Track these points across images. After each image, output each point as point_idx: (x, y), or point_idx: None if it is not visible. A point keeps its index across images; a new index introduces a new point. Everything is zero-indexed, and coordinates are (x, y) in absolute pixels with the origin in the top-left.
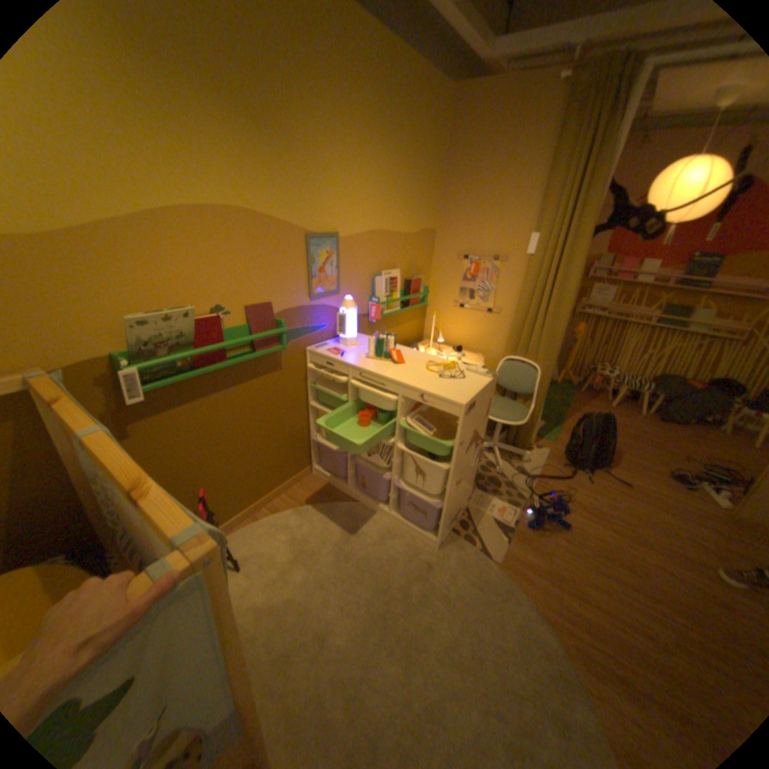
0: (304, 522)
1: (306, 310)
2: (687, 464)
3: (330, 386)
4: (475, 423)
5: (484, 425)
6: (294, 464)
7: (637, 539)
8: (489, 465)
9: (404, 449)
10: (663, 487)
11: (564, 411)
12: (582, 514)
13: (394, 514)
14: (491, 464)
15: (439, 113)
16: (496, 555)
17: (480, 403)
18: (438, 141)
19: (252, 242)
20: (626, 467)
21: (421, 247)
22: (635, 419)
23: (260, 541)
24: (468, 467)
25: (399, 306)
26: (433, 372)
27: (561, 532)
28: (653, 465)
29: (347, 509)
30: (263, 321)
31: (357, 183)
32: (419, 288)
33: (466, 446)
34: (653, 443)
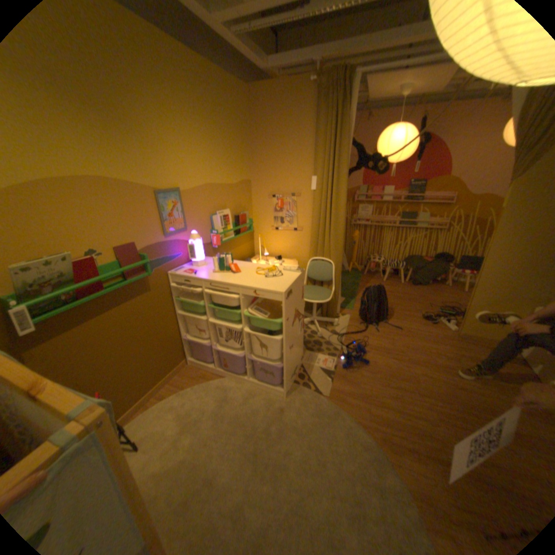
0: (185, 402)
1: (164, 245)
2: (430, 308)
3: (190, 298)
4: (294, 304)
5: (302, 305)
6: (172, 361)
7: (409, 361)
8: (312, 333)
9: (250, 332)
10: (419, 325)
11: (356, 289)
12: (375, 353)
13: (251, 380)
14: (314, 332)
15: (239, 104)
16: (325, 392)
17: (296, 291)
18: (242, 122)
19: (112, 201)
20: (397, 317)
21: (243, 193)
22: (398, 287)
23: (152, 424)
24: (296, 335)
25: (234, 234)
26: (262, 275)
27: (363, 367)
28: (412, 313)
29: (217, 385)
30: (130, 257)
31: (188, 153)
32: (246, 221)
33: (291, 321)
34: (410, 299)
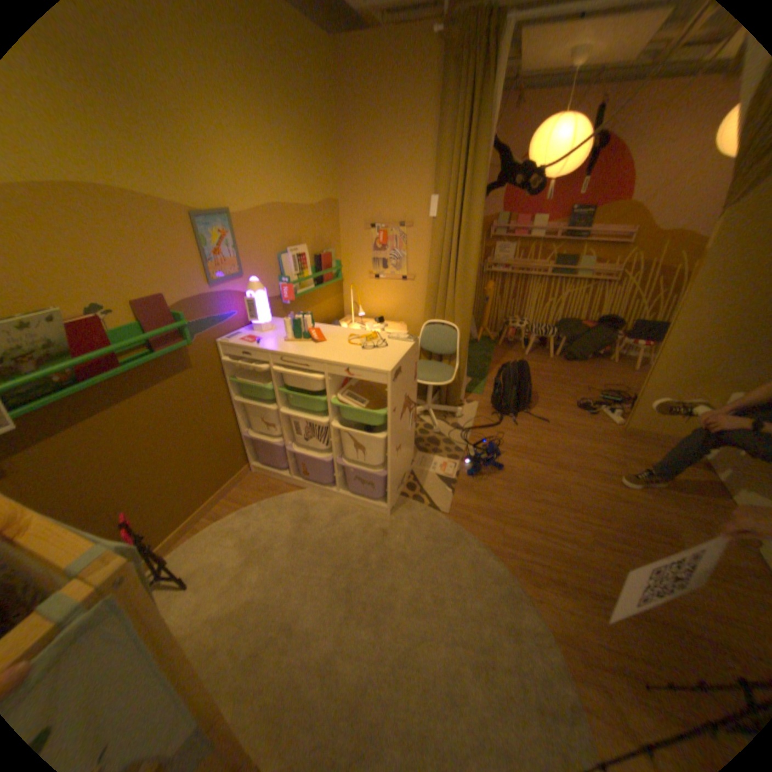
0: (250, 521)
1: (208, 298)
2: (588, 393)
3: (252, 378)
4: (404, 388)
5: (414, 389)
6: (229, 466)
7: (557, 464)
8: (426, 427)
9: (340, 427)
10: (572, 416)
11: (486, 365)
12: (511, 454)
13: (342, 492)
14: (428, 426)
15: (319, 71)
16: (443, 507)
17: (406, 369)
18: (323, 103)
19: (122, 226)
20: (542, 405)
21: (326, 220)
22: (544, 363)
23: (204, 553)
24: (405, 431)
25: (313, 284)
26: (356, 345)
27: (495, 473)
28: (562, 400)
29: (295, 498)
30: (156, 317)
31: (240, 151)
32: (331, 263)
33: (399, 412)
34: (561, 380)
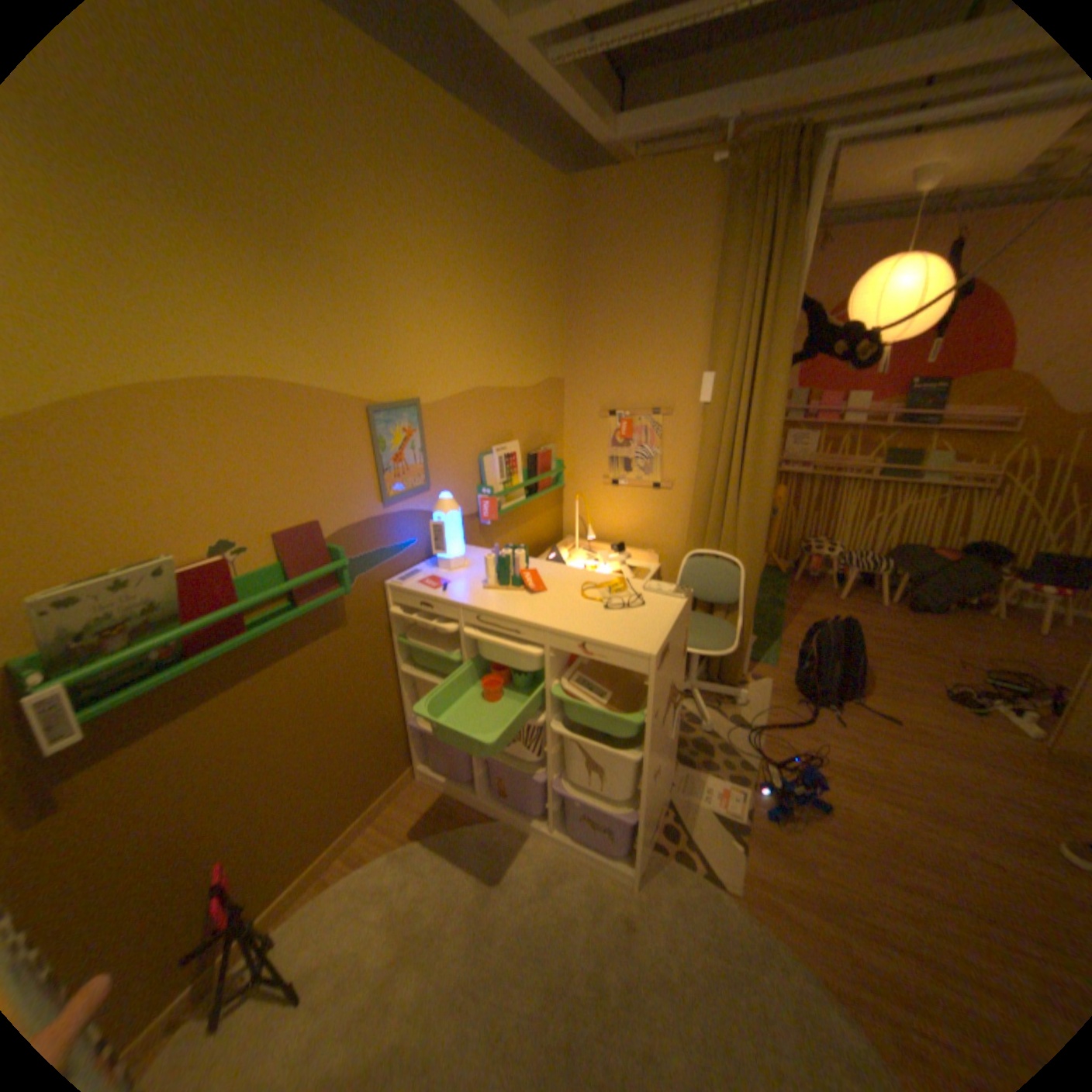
0: (409, 876)
1: (380, 522)
2: (964, 674)
3: (430, 639)
4: (671, 675)
5: (683, 671)
6: (383, 773)
7: (932, 812)
8: (691, 721)
9: (562, 730)
10: (944, 717)
11: (779, 615)
12: (843, 783)
13: (558, 837)
14: (695, 720)
15: (550, 218)
16: (731, 882)
17: (676, 643)
18: (552, 256)
19: (275, 430)
20: (884, 692)
21: (546, 405)
22: (876, 615)
23: (333, 932)
24: (667, 742)
25: (524, 494)
26: (595, 600)
27: (819, 820)
28: (919, 683)
29: (480, 838)
30: (306, 554)
31: (441, 323)
32: (550, 465)
33: (662, 715)
34: (910, 647)
